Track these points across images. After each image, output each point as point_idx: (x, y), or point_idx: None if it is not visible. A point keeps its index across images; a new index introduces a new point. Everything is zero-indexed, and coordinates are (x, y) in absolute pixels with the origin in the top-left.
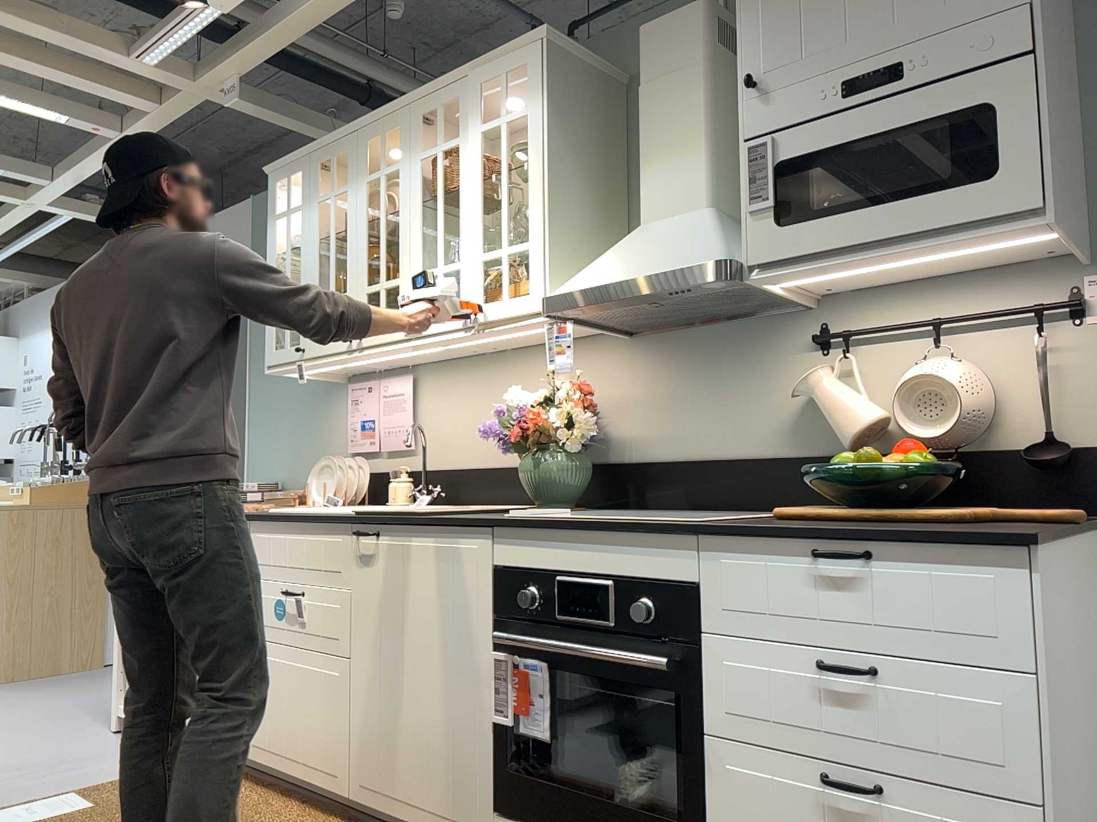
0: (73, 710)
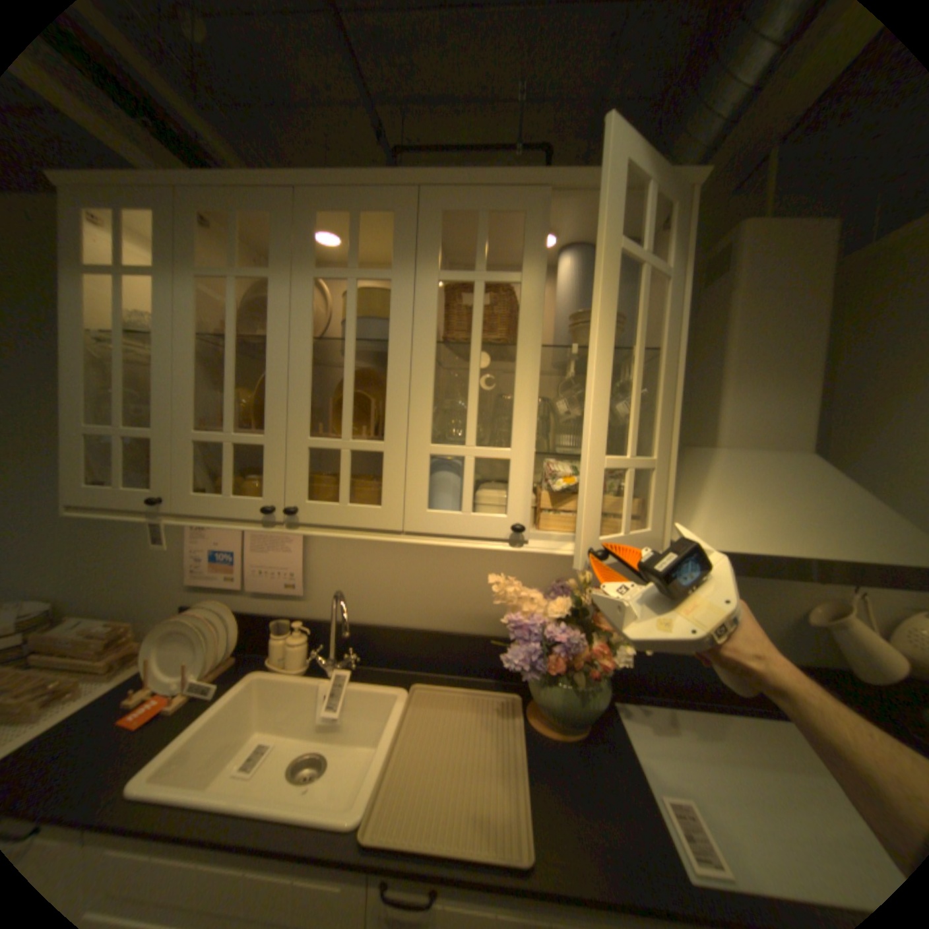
0: None
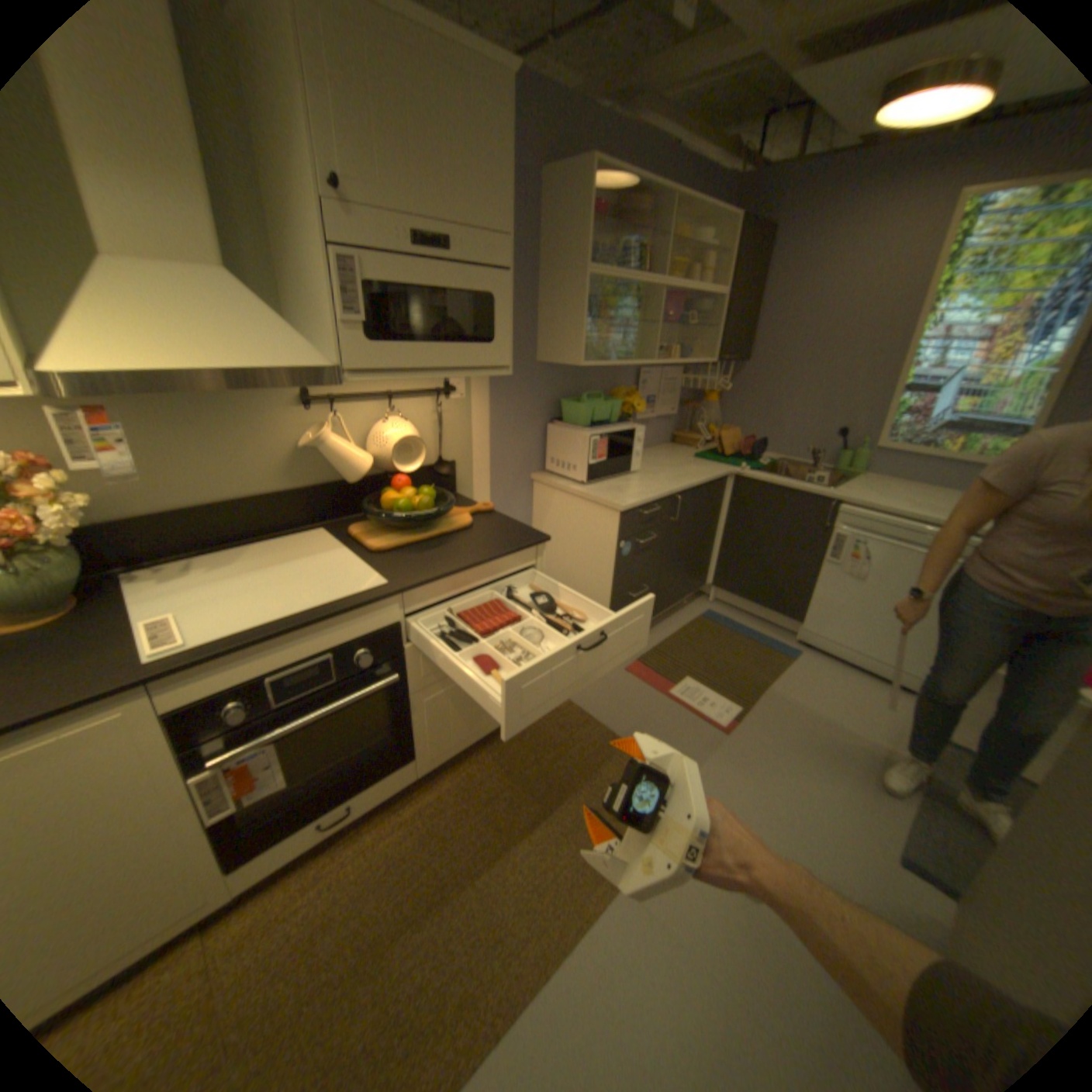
0: None
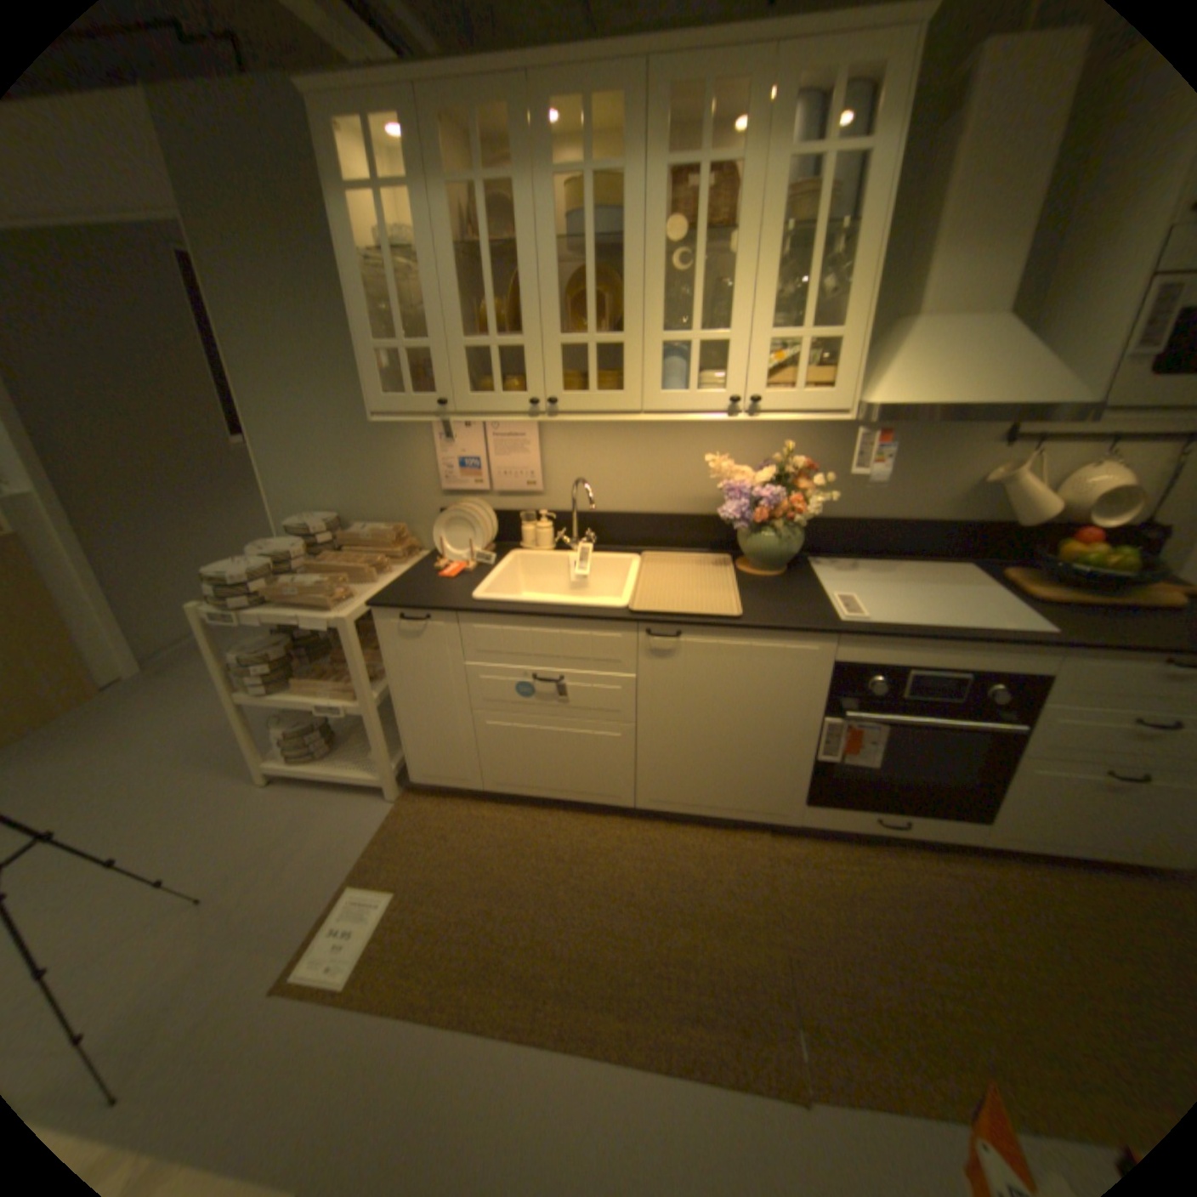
0: (164, 772)
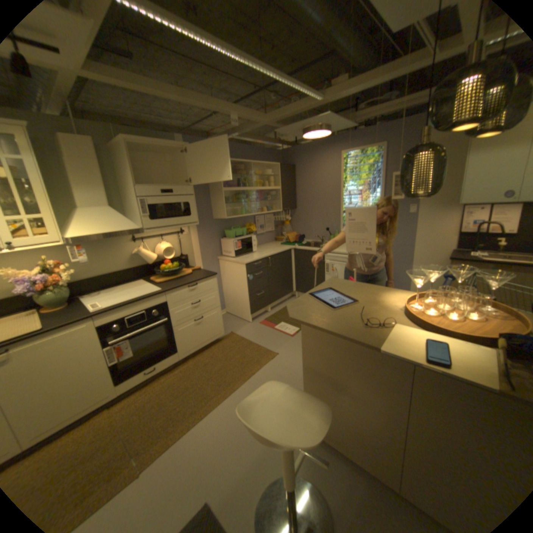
0: None
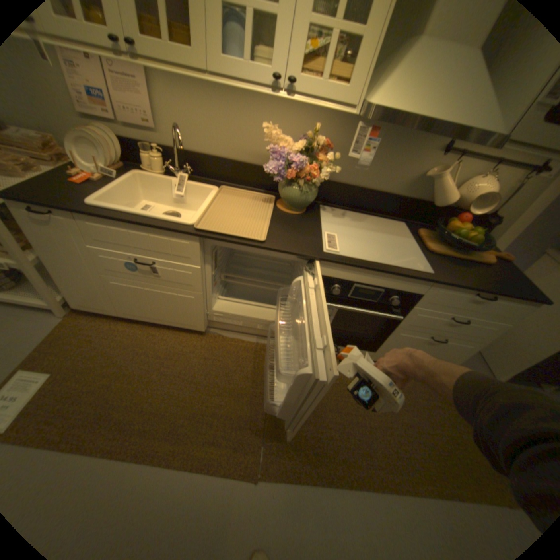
0: None
